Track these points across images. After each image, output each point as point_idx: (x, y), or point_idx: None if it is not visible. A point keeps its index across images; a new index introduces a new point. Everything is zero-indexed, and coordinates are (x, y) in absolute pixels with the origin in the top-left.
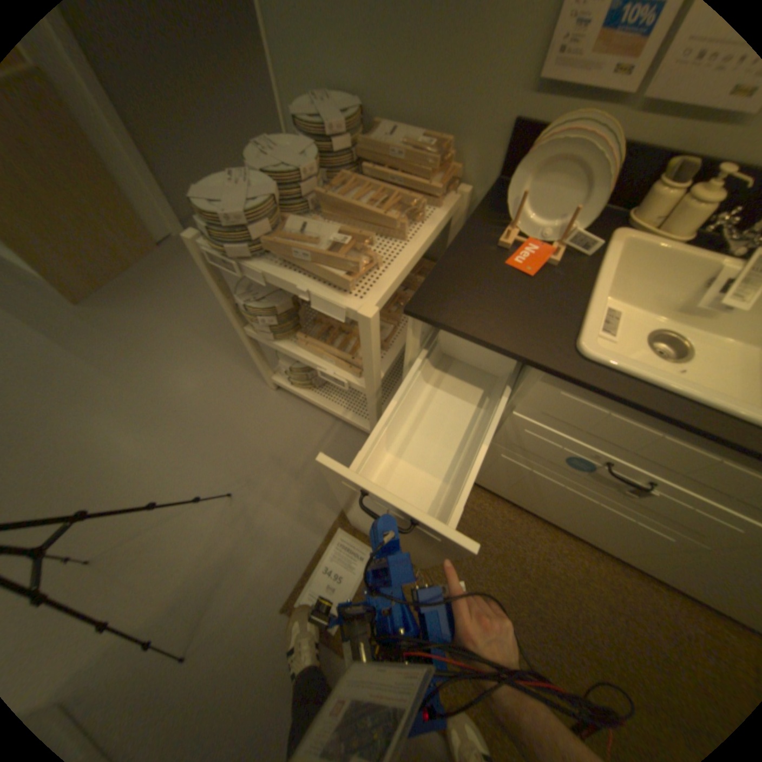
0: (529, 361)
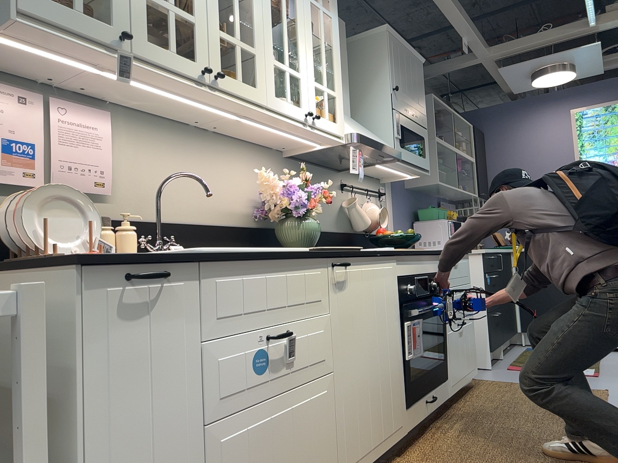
0: (187, 255)
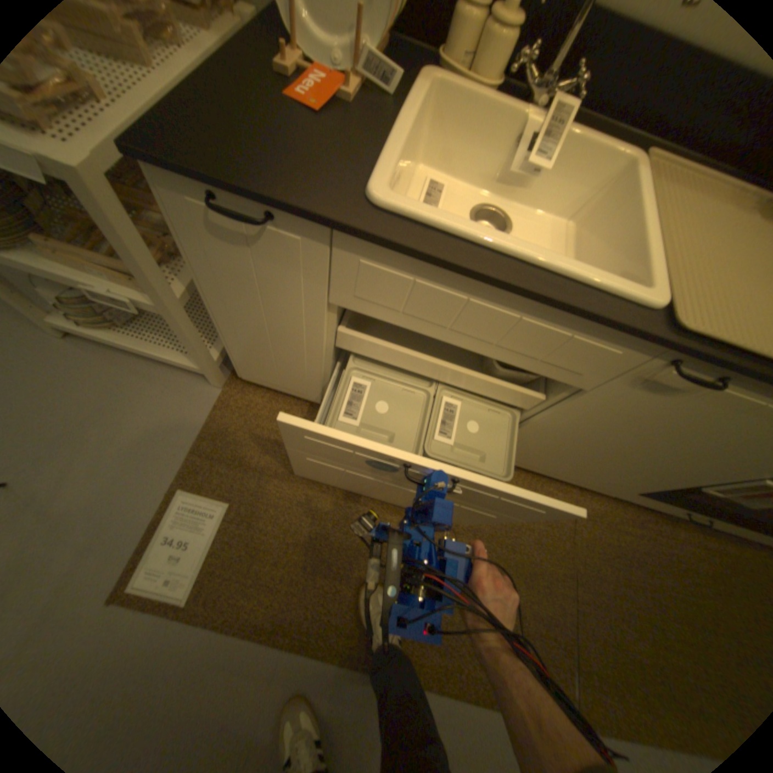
0: (306, 211)
